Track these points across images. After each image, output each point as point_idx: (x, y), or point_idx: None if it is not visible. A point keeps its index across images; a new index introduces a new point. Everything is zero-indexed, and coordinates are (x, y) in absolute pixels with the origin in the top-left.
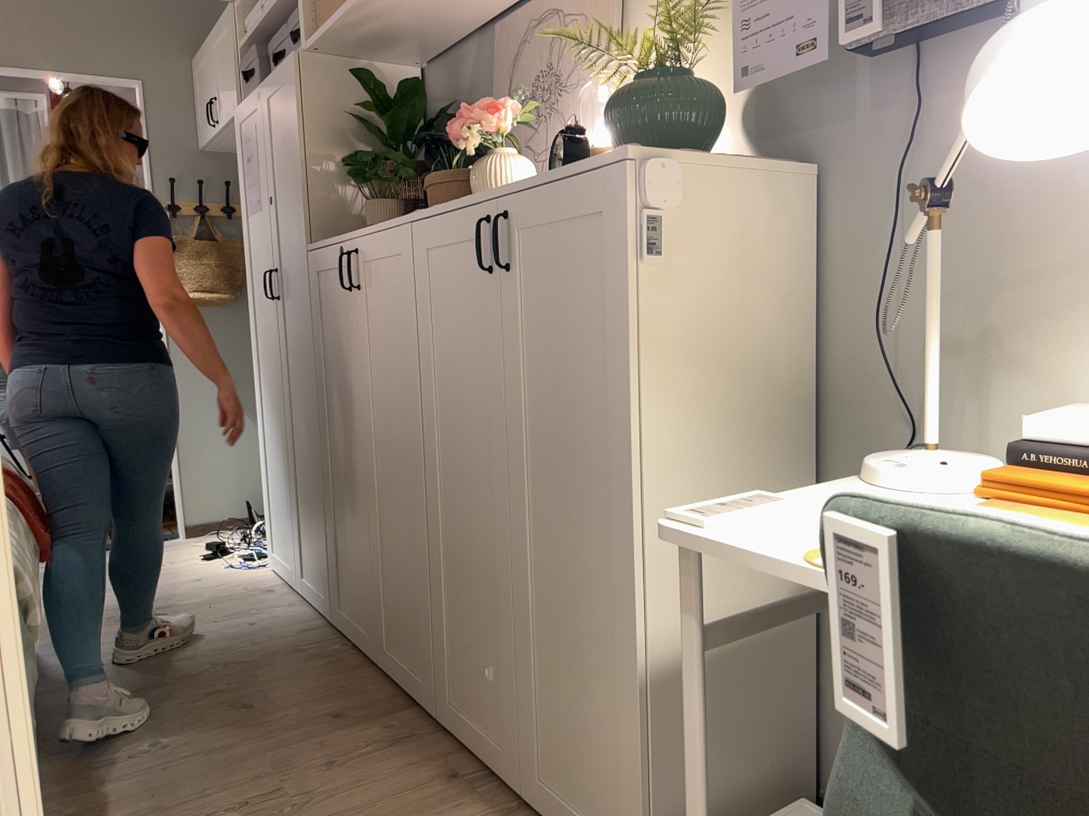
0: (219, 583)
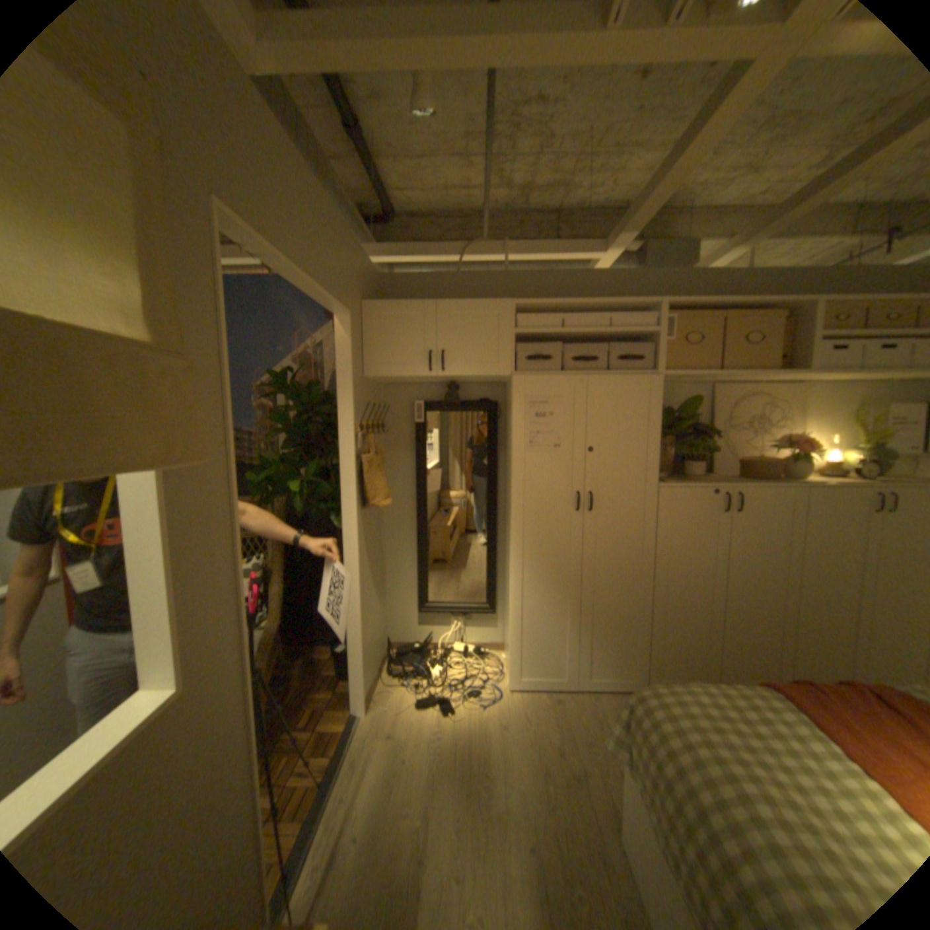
0: (522, 720)
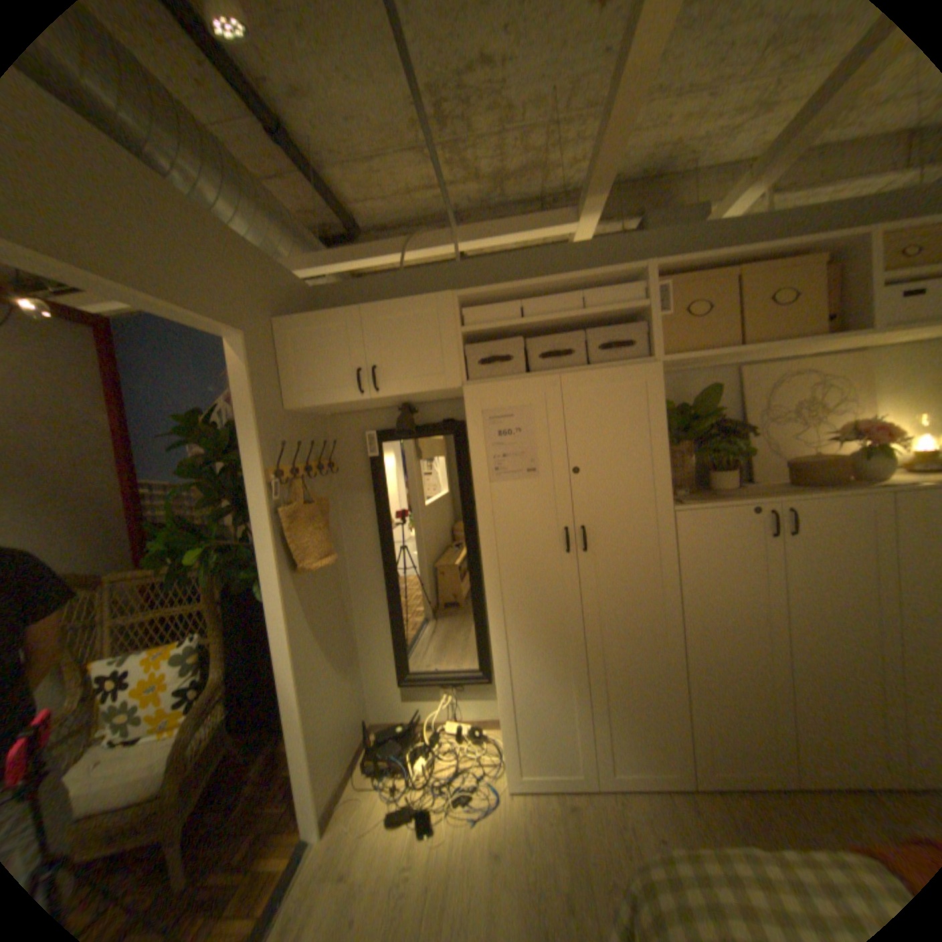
0: (520, 842)
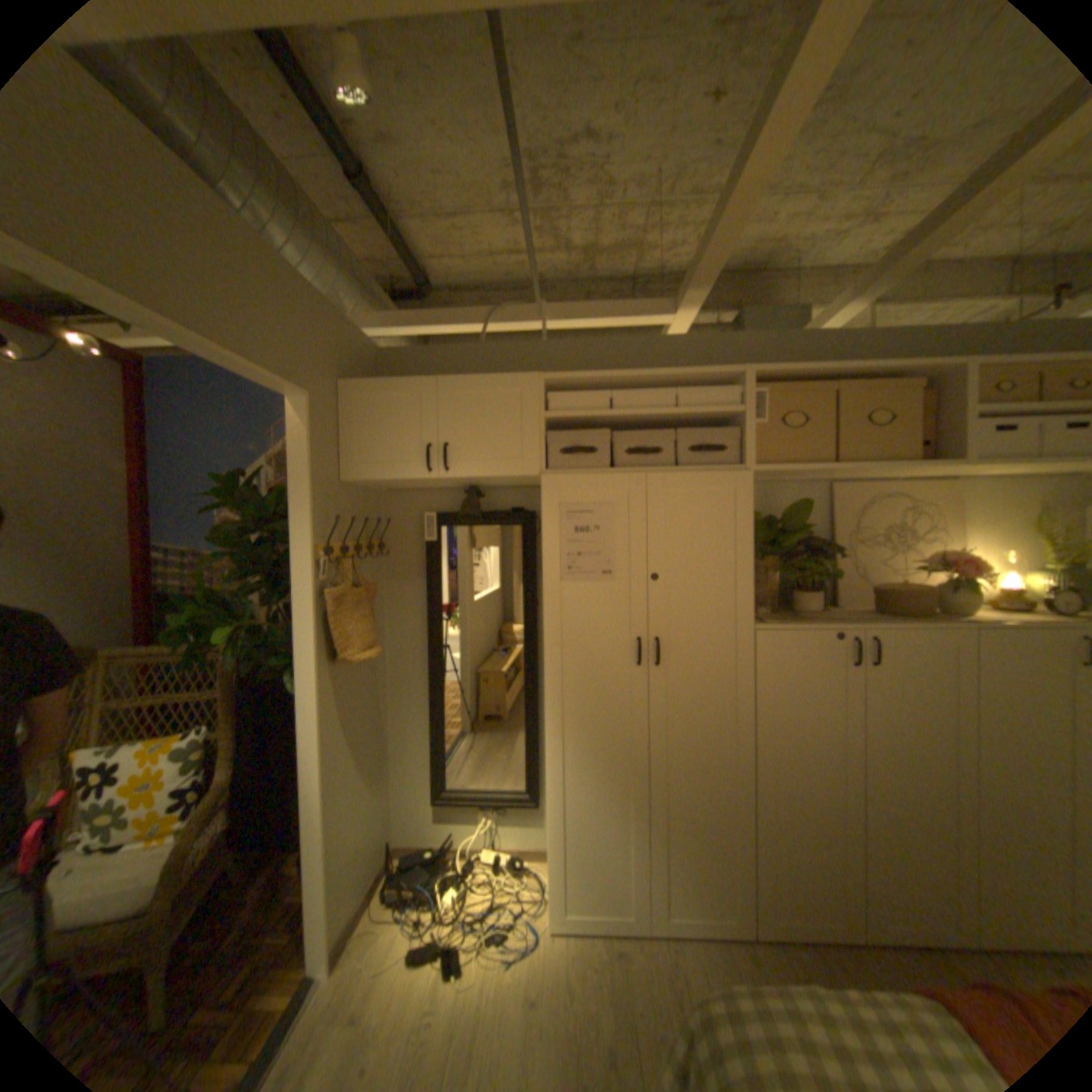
0: (560, 990)
